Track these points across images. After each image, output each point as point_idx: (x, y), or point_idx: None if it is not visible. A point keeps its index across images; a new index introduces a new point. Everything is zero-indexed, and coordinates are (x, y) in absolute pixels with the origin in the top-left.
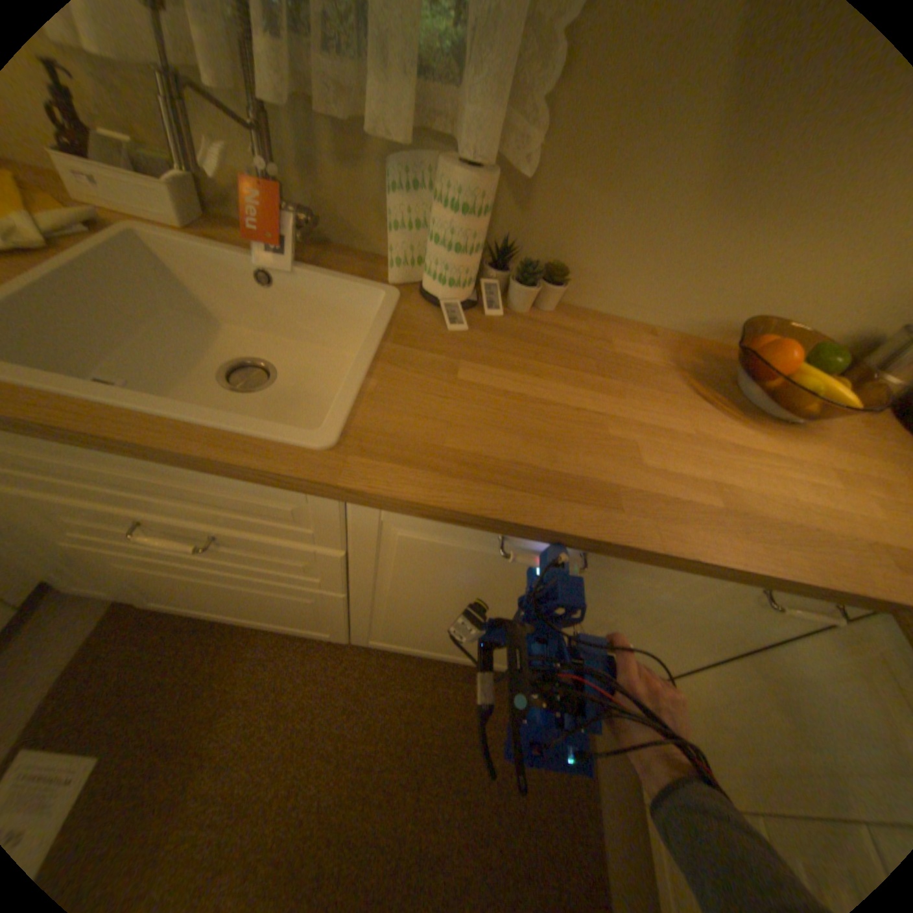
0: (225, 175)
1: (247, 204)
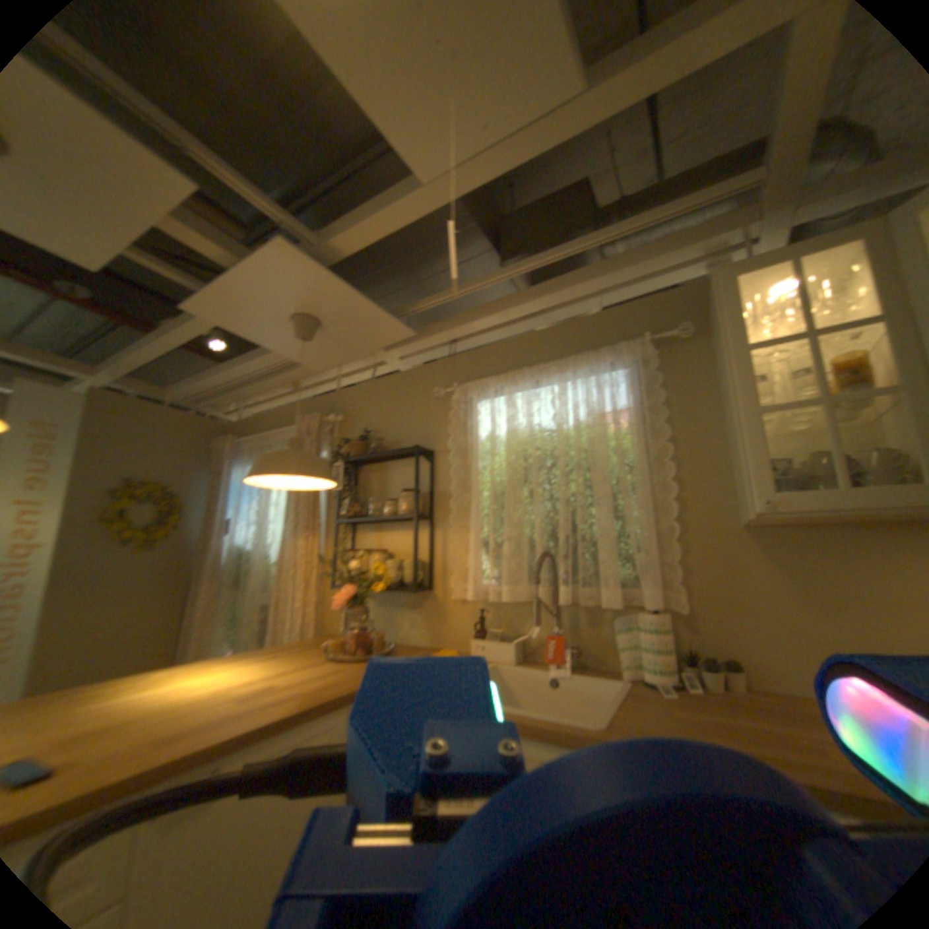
0: (536, 641)
1: (549, 647)
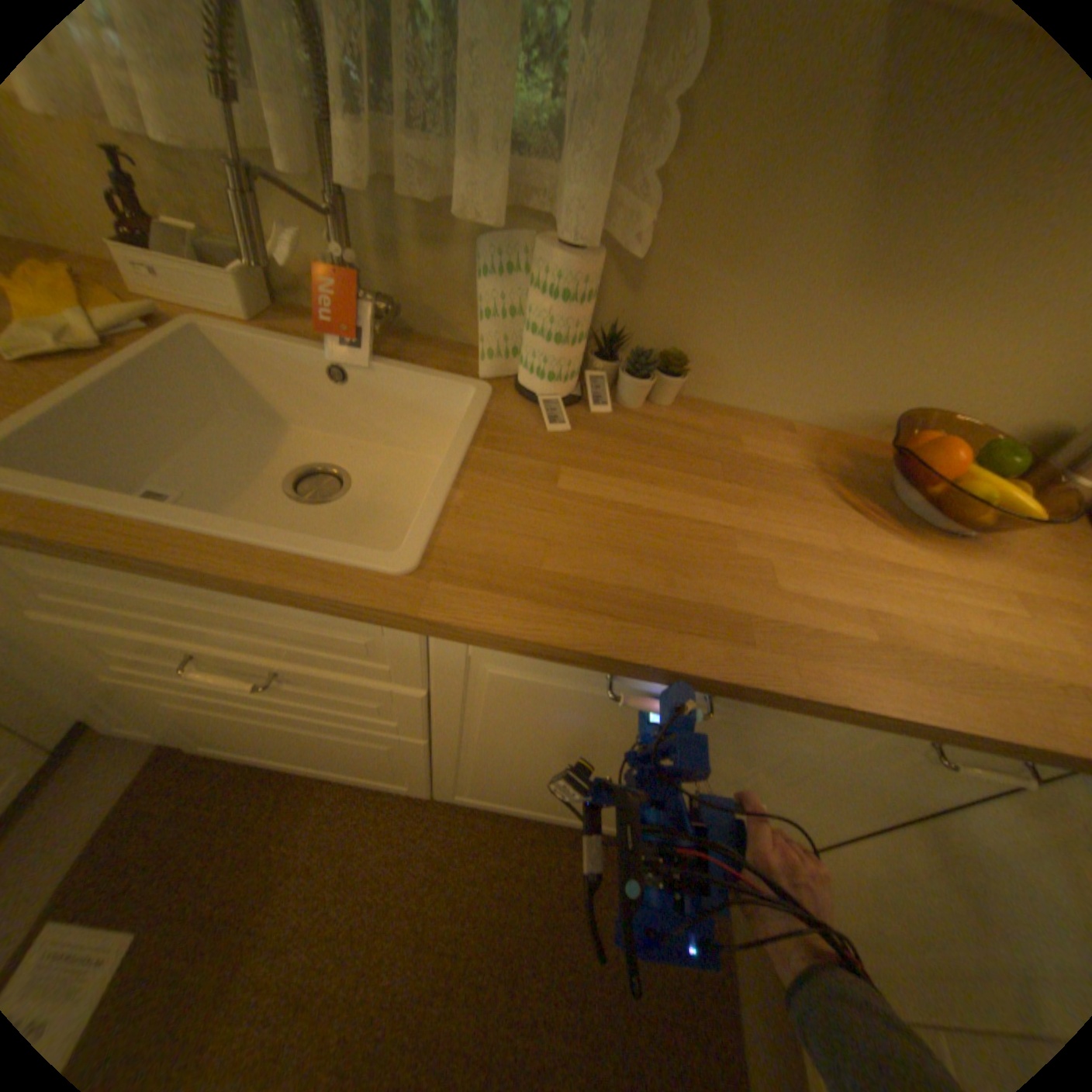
0: (297, 262)
1: (320, 294)
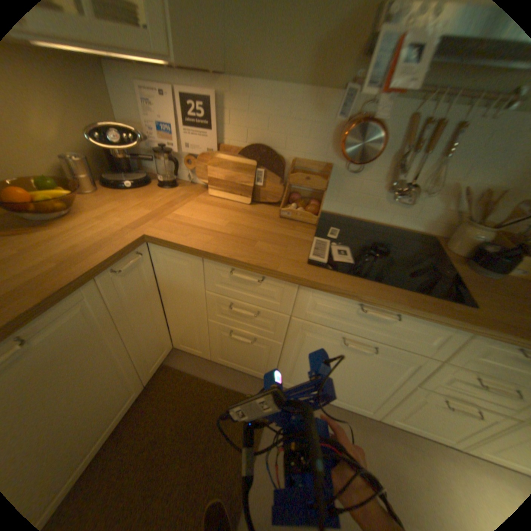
0: None
1: None
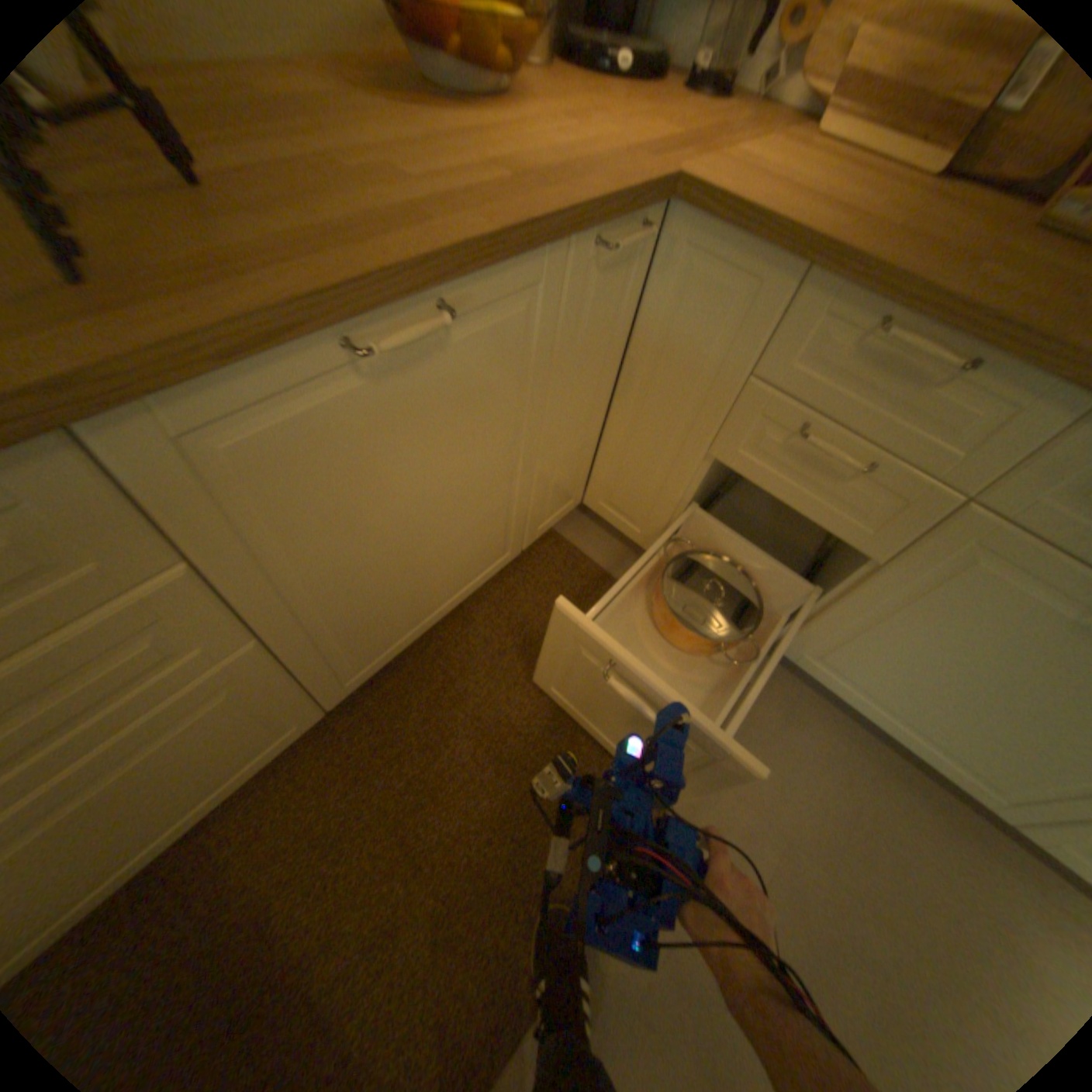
0: None
1: None
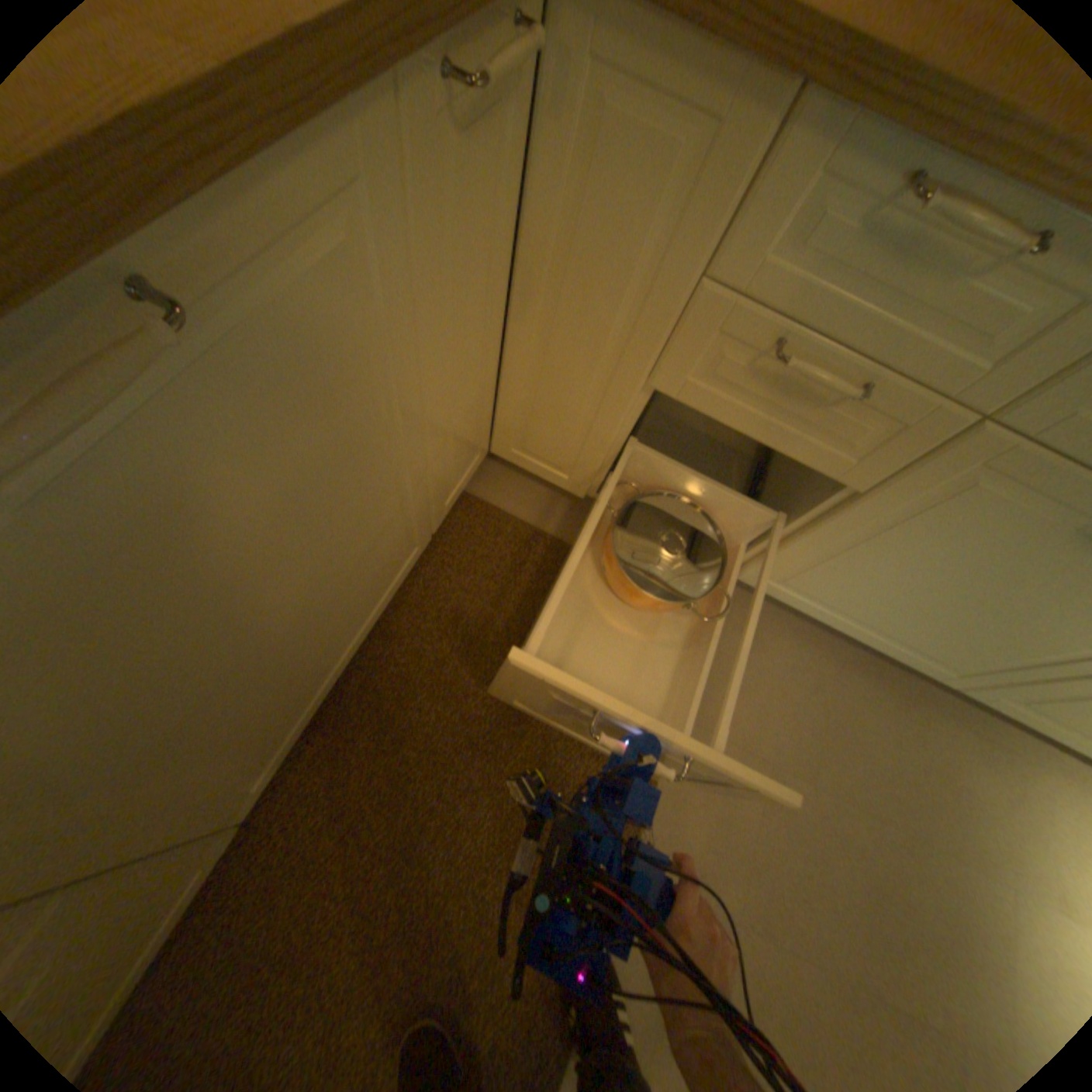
0: None
1: None
